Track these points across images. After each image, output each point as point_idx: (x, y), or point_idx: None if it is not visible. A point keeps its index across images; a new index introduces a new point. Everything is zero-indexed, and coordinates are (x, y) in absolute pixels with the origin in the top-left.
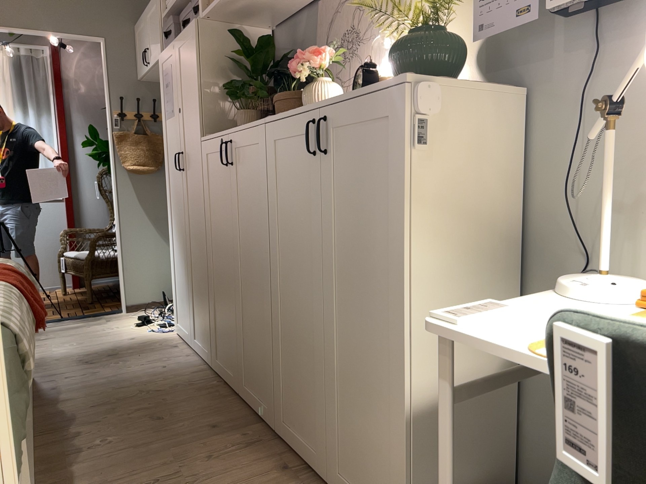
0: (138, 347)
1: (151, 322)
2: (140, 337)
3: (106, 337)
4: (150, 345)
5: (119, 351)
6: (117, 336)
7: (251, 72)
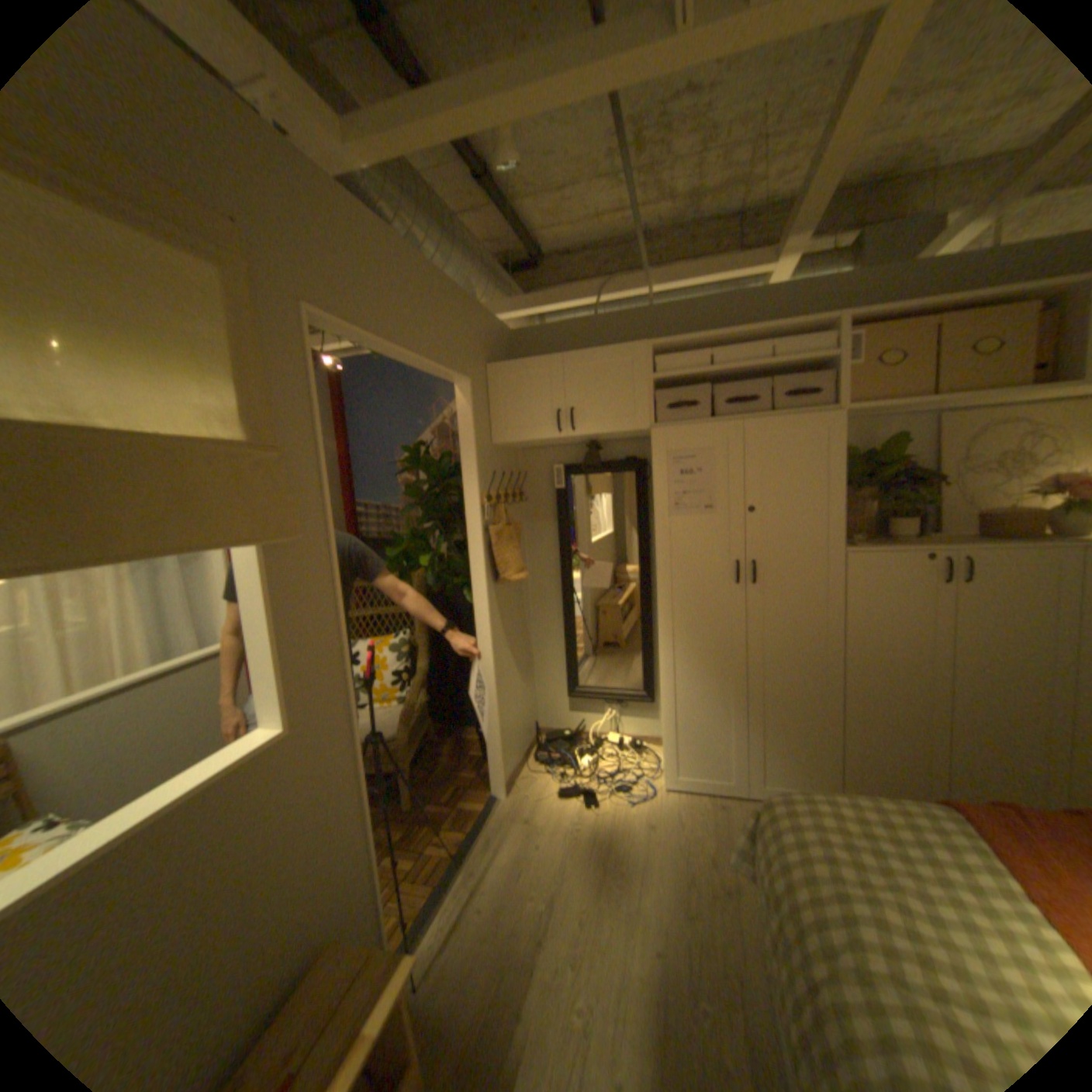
0: (695, 834)
1: (586, 793)
2: (649, 821)
3: (619, 847)
4: (698, 824)
5: (699, 853)
6: (624, 837)
7: (858, 474)
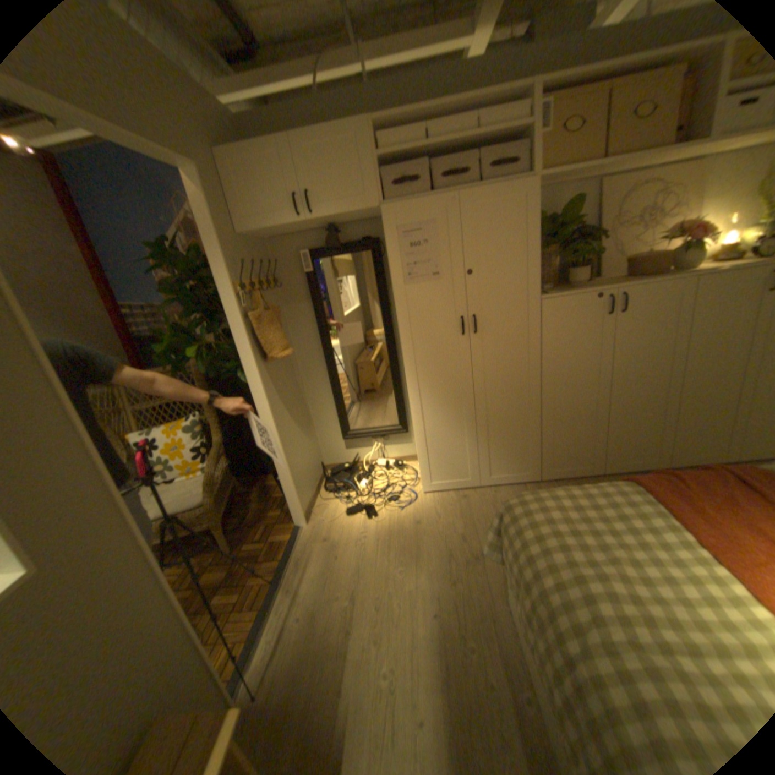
0: (448, 520)
1: (367, 507)
2: (415, 517)
3: (396, 542)
4: (449, 512)
5: (452, 533)
6: (399, 533)
7: (547, 234)
